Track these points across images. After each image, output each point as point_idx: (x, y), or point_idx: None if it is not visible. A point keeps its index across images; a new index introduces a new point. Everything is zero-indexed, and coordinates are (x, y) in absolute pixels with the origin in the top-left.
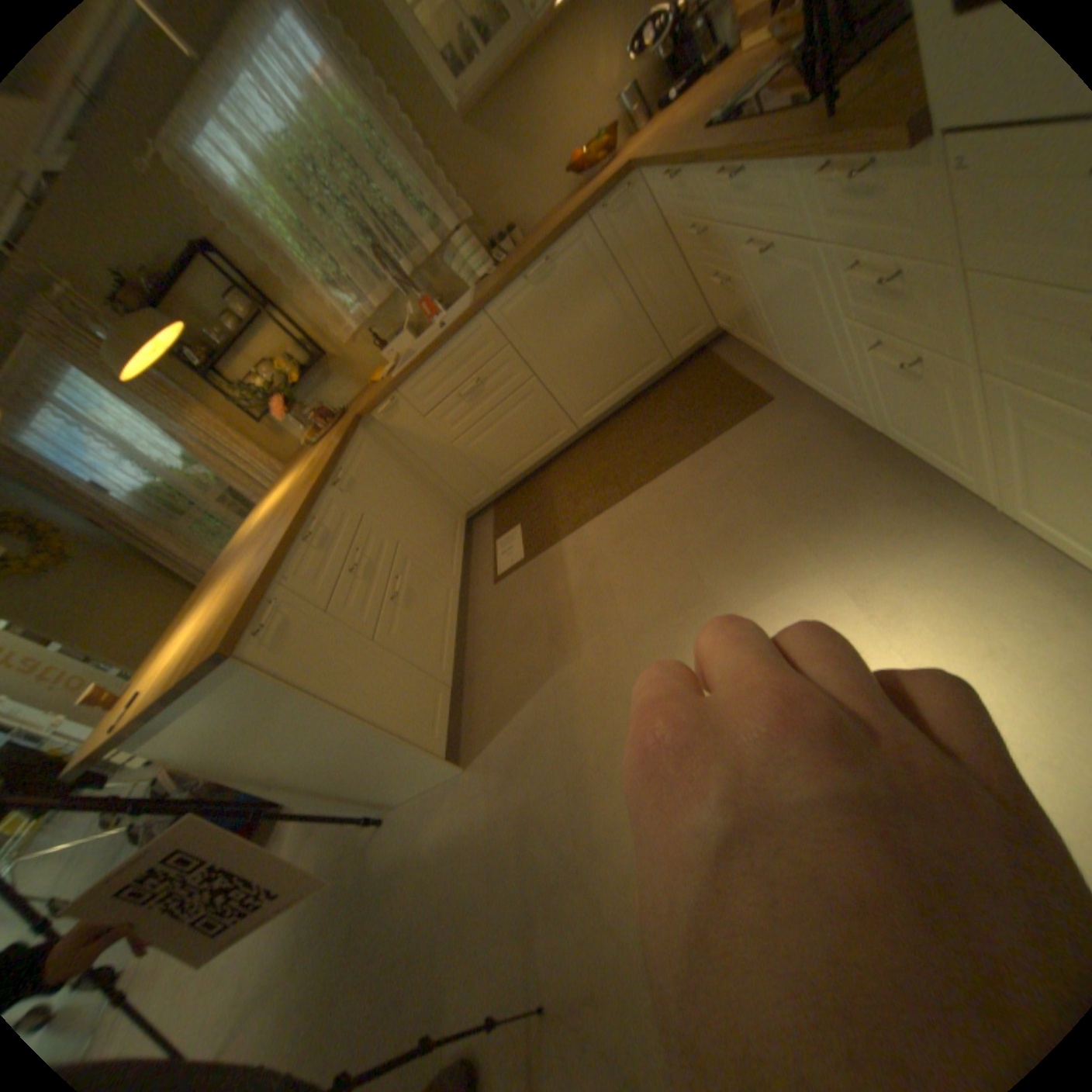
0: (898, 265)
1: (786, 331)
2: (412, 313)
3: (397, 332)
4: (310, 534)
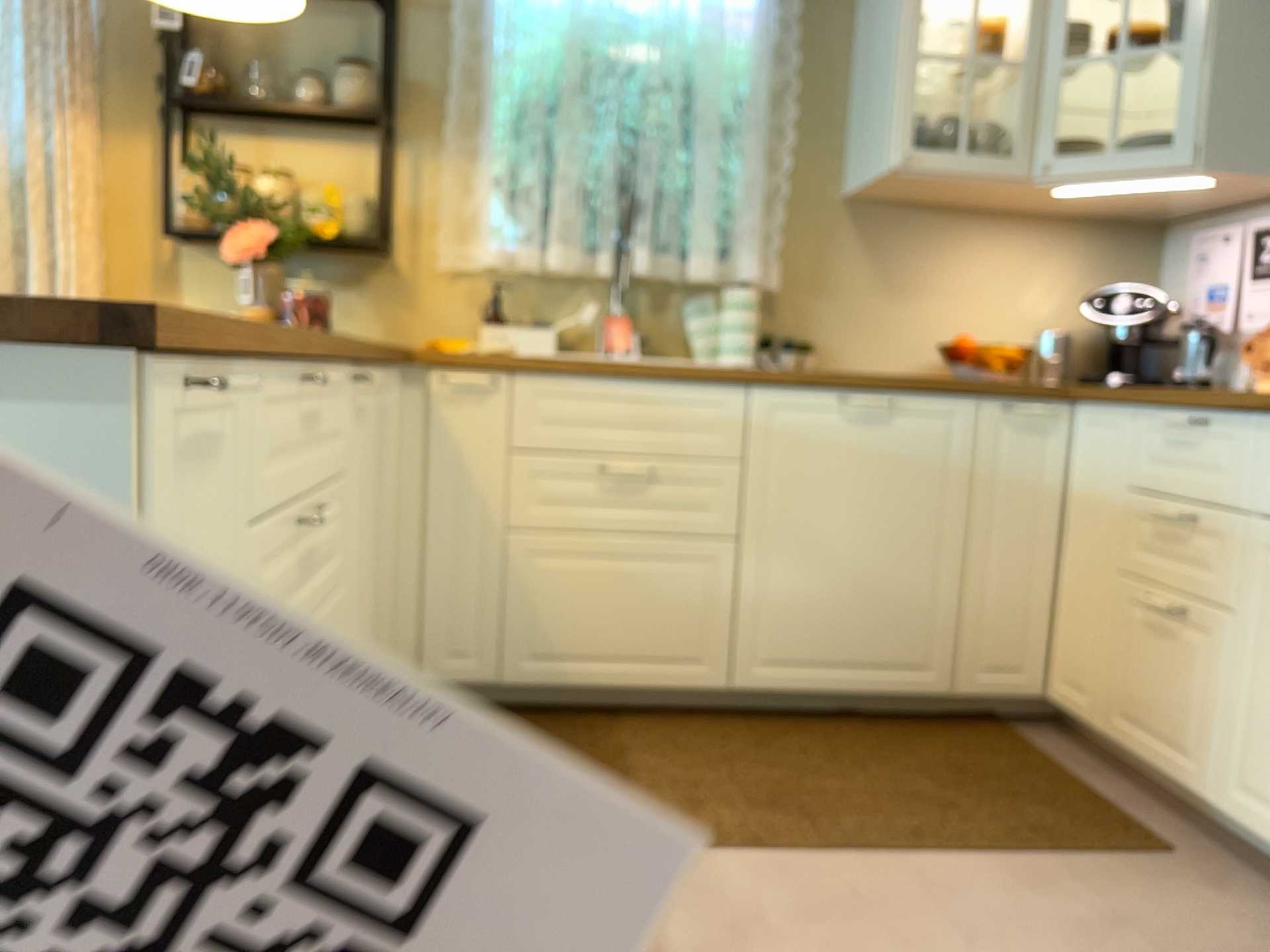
0: None
1: None
2: (583, 320)
3: (534, 323)
4: (311, 384)
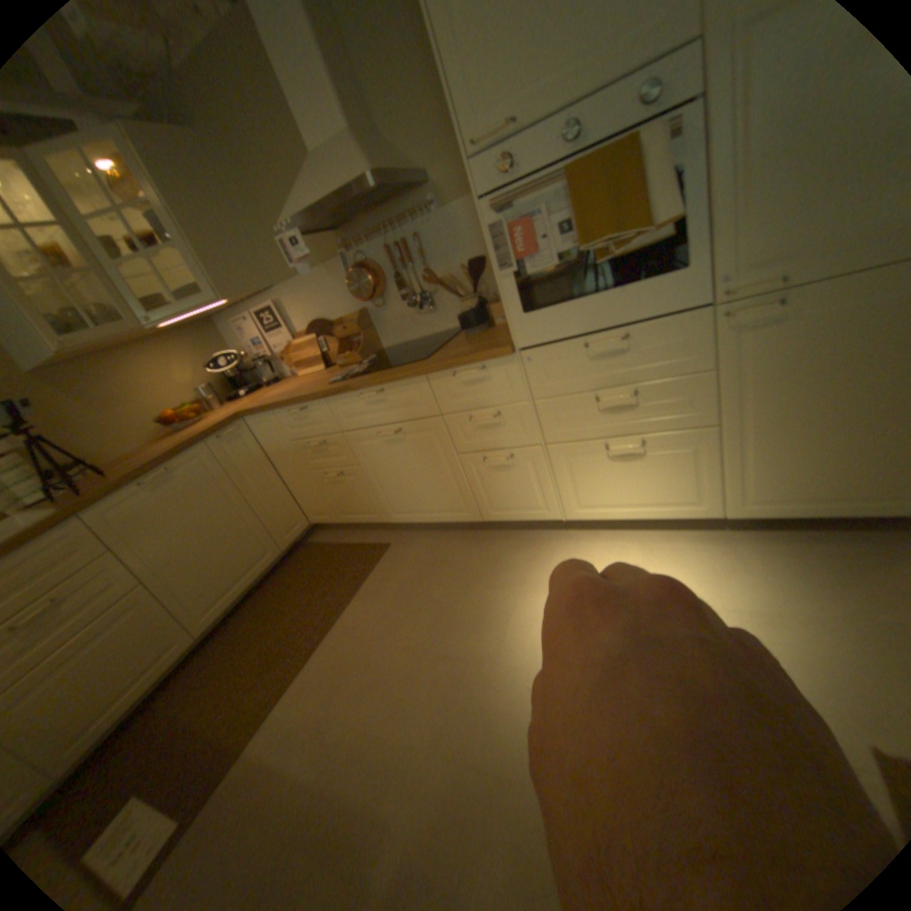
0: (496, 411)
1: (399, 489)
2: None
3: None
4: None
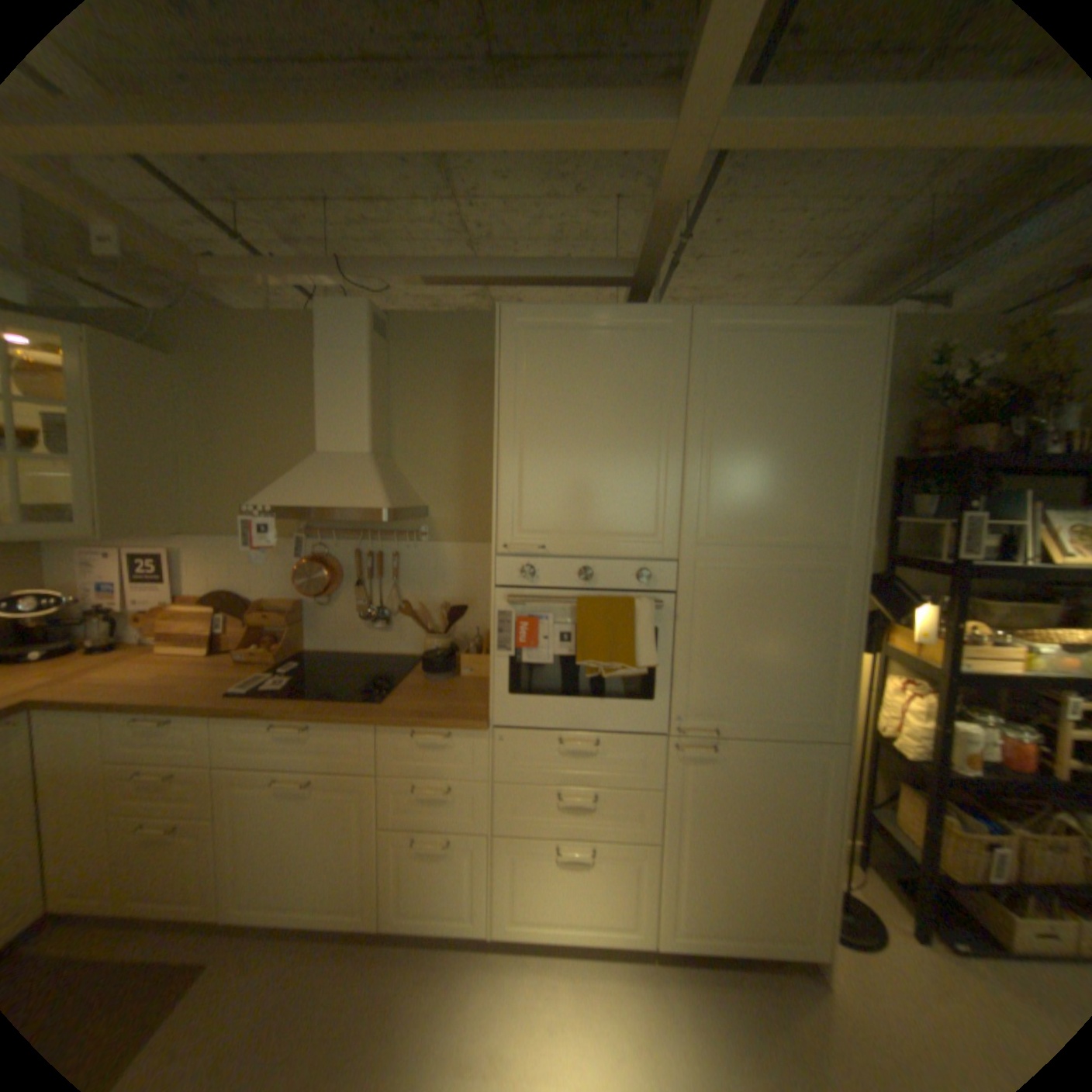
0: (446, 786)
1: (264, 868)
2: None
3: None
4: None
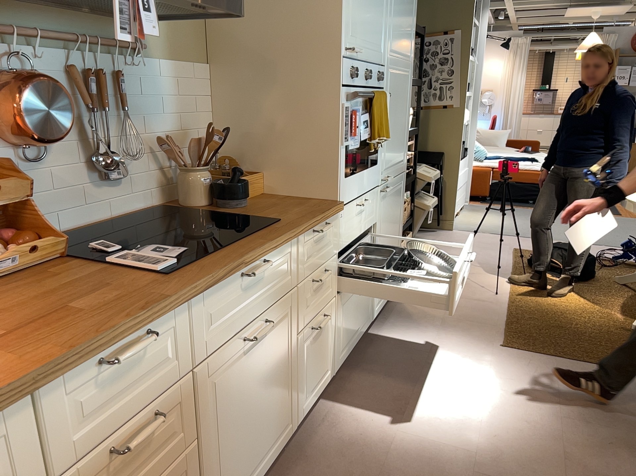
0: (324, 269)
1: (238, 446)
2: None
3: None
4: None
